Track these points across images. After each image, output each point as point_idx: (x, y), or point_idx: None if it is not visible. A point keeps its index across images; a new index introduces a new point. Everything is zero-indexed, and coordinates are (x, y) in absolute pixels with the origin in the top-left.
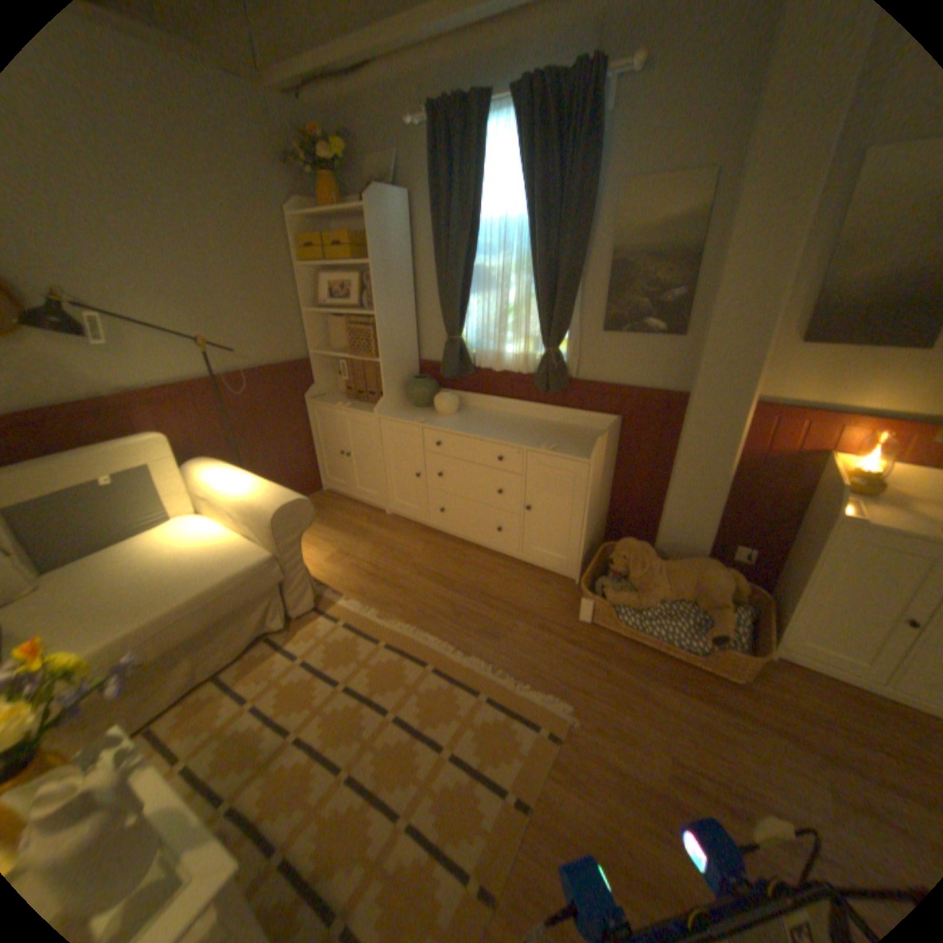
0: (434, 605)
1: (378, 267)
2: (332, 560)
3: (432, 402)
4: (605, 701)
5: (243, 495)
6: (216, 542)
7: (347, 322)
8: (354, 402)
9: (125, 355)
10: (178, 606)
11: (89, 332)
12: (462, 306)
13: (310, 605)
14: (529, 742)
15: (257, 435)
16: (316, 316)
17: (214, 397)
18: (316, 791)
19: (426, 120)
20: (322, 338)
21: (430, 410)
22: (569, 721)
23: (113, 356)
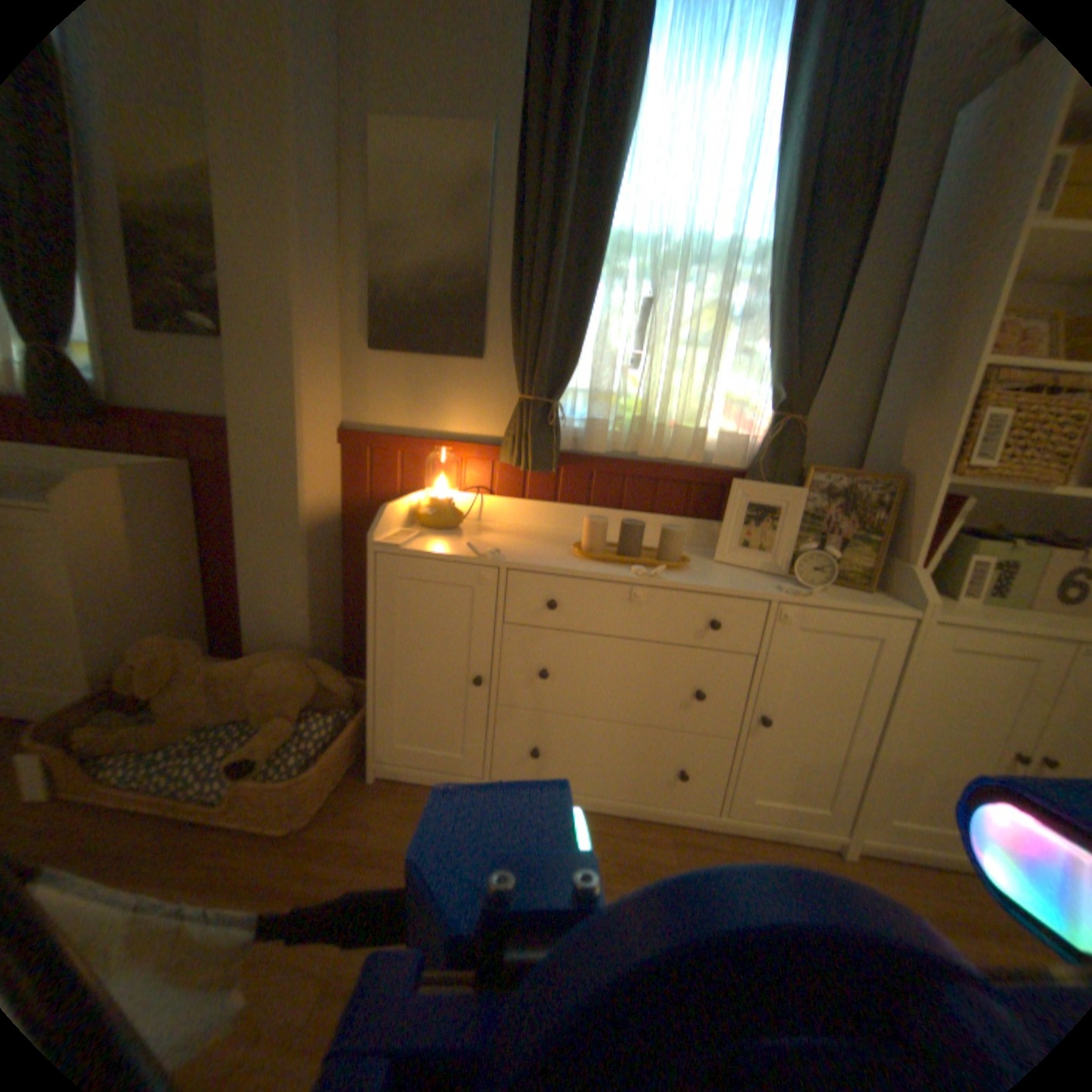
0: None
1: None
2: None
3: None
4: None
5: None
6: None
7: None
8: None
9: None
10: None
11: None
12: None
13: None
14: None
15: None
16: None
17: None
18: None
19: None
20: None
21: None
22: None
23: None
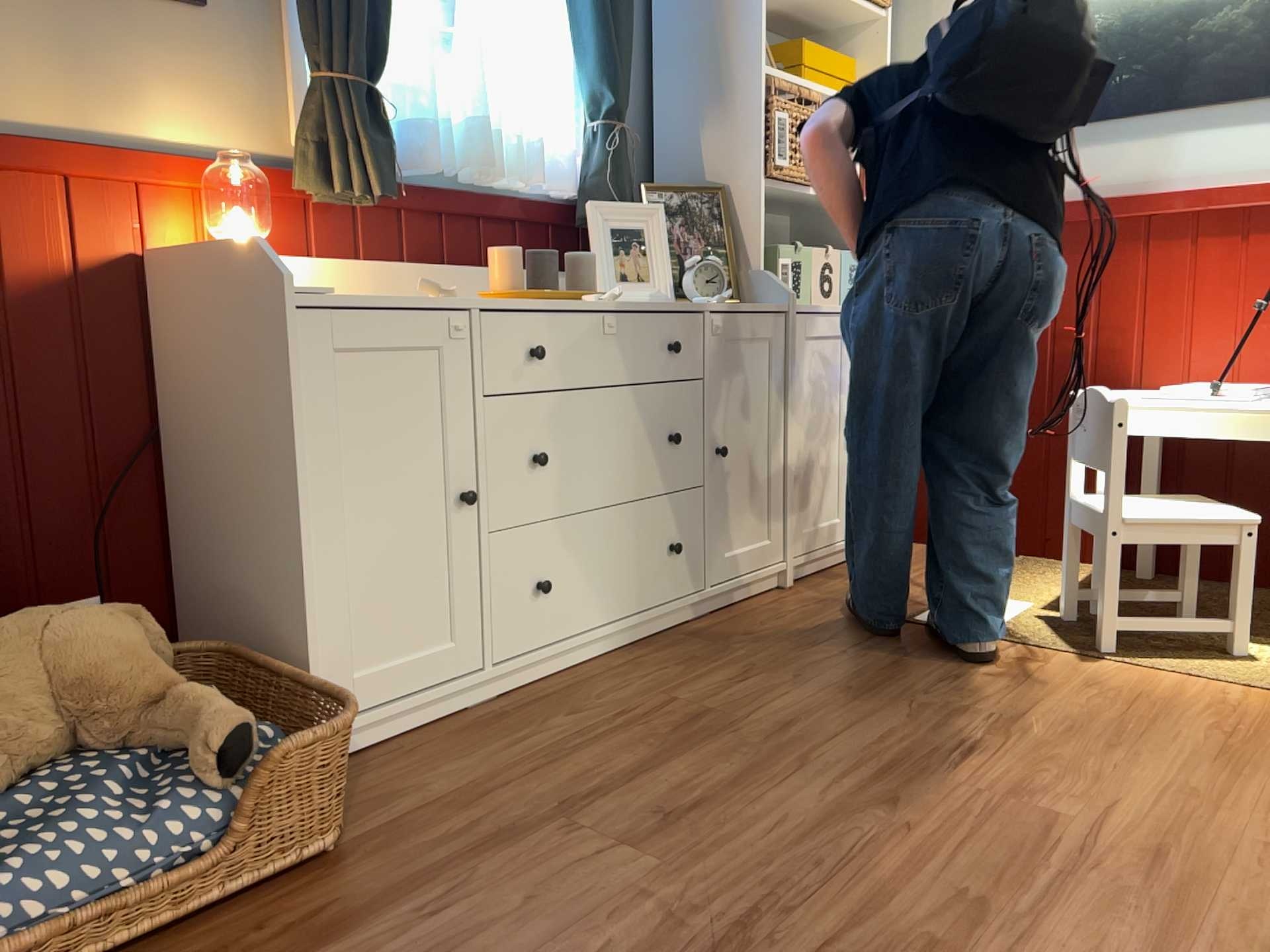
0: None
1: None
2: None
3: None
4: None
5: None
6: None
7: None
8: None
9: None
10: None
11: None
12: None
13: None
14: None
15: None
16: None
17: None
18: None
19: None
20: None
21: None
22: None
23: None
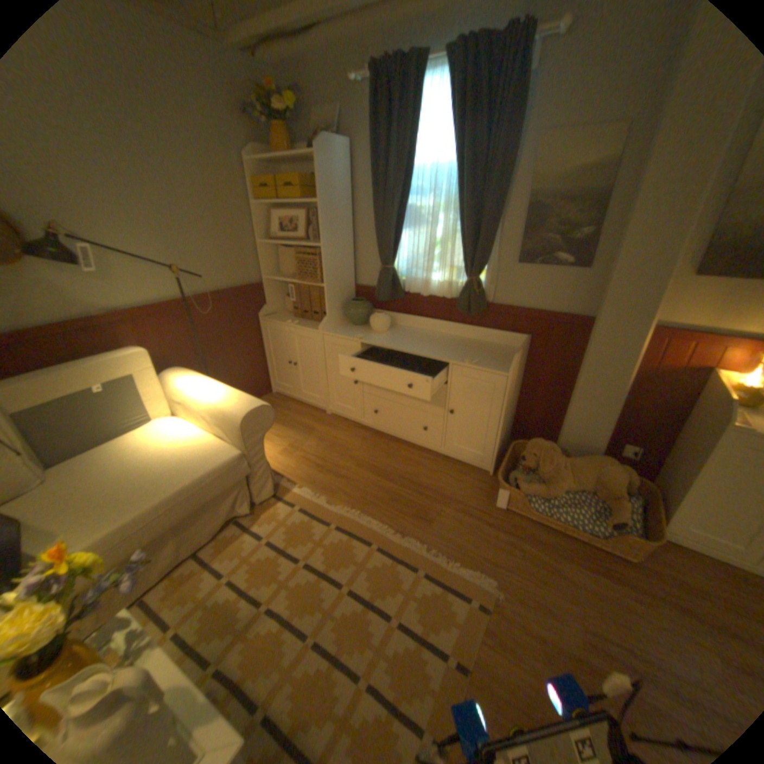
0: (373, 493)
1: (324, 205)
2: (284, 454)
3: (366, 321)
4: (523, 577)
5: (214, 401)
6: (192, 442)
7: (295, 252)
8: (300, 320)
9: (109, 280)
10: (165, 499)
11: (79, 260)
12: (395, 239)
13: (270, 494)
14: (464, 613)
15: (219, 347)
16: (267, 246)
17: (184, 316)
18: (288, 657)
19: (367, 76)
20: (272, 266)
21: (365, 328)
22: (495, 594)
23: (99, 281)
